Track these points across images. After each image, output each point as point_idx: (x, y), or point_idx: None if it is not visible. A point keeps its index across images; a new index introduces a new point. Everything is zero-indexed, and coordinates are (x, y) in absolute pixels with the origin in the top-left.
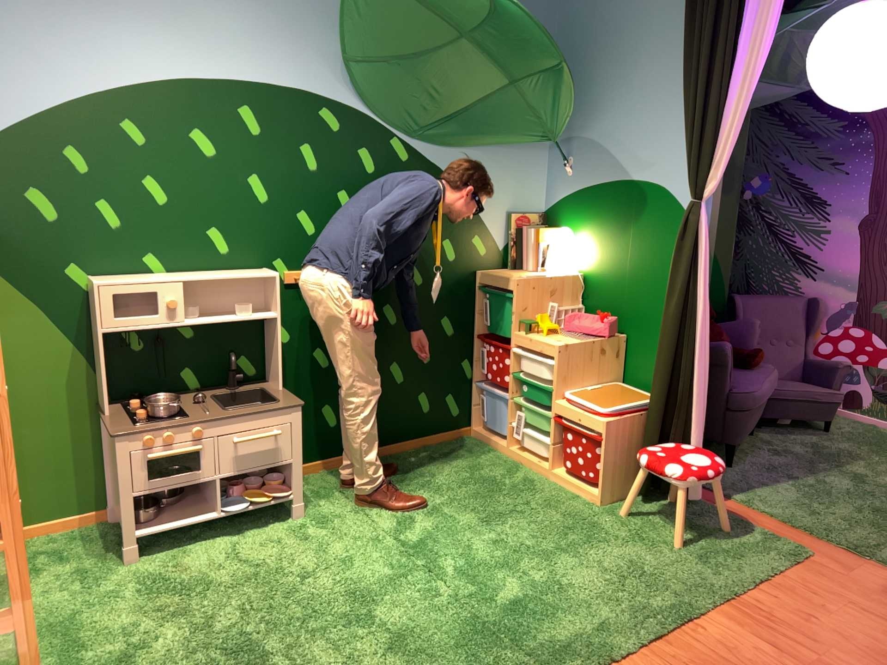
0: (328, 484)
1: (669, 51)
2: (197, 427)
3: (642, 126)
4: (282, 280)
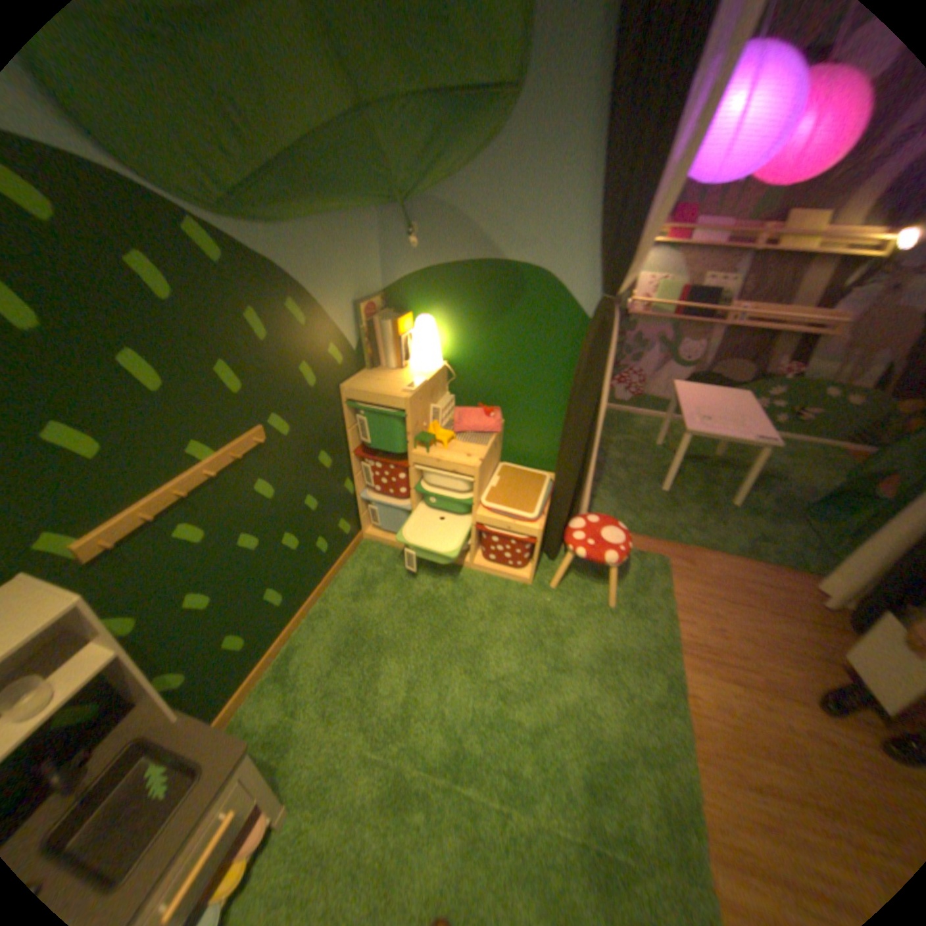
0: (271, 712)
1: (563, 82)
2: None
3: (520, 192)
4: (77, 559)
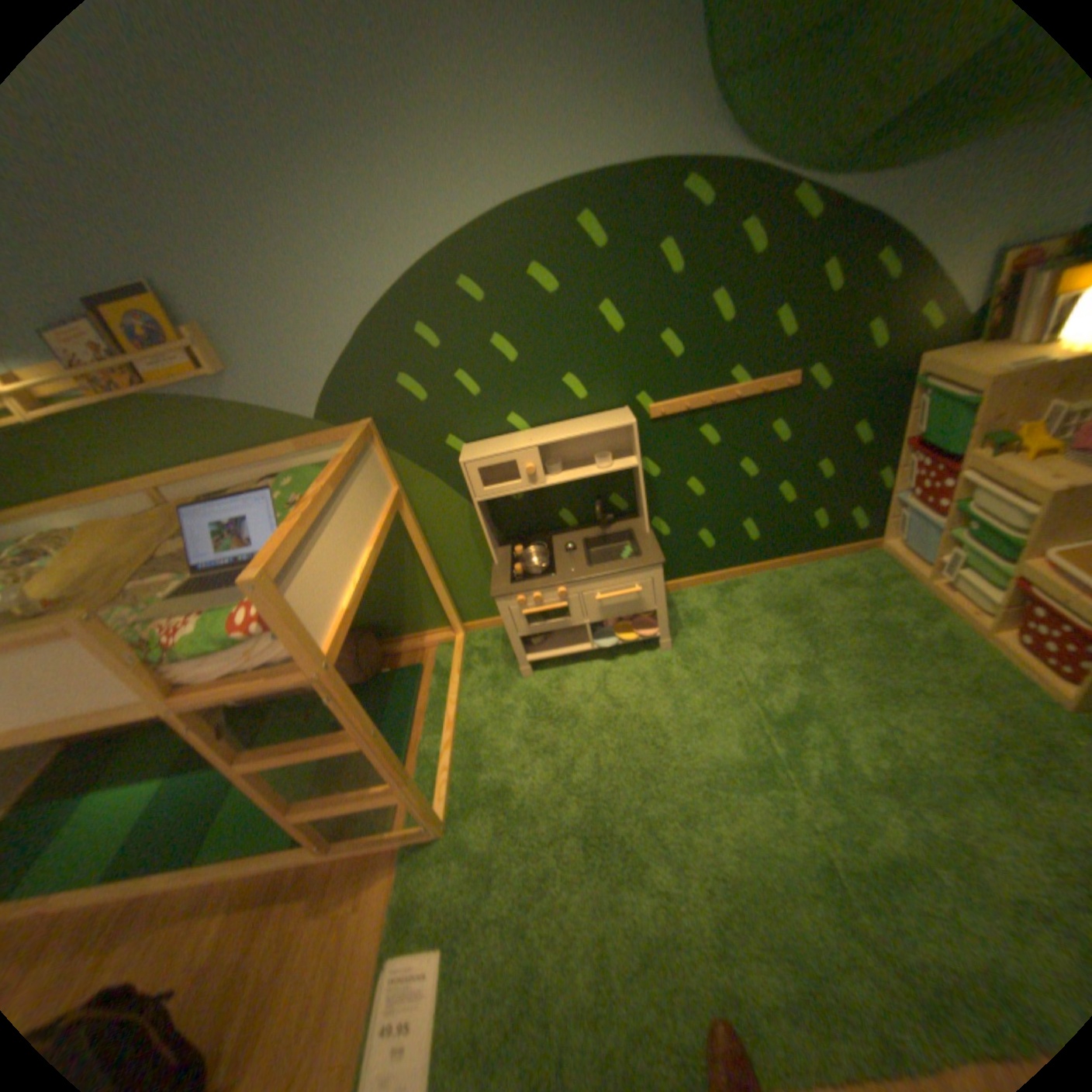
0: (702, 604)
1: None
2: (560, 588)
3: None
4: (647, 416)
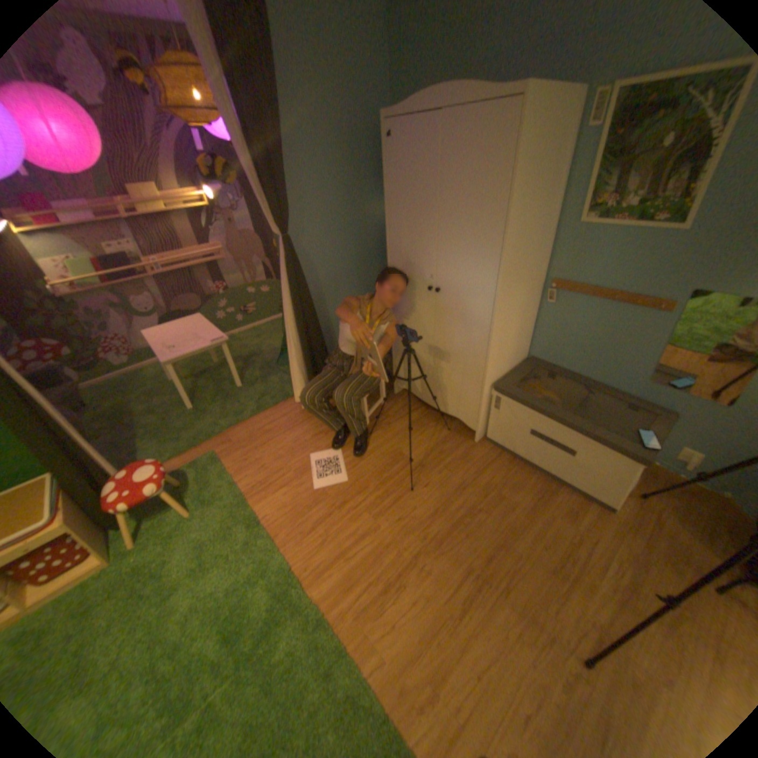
0: None
1: None
2: None
3: None
4: None
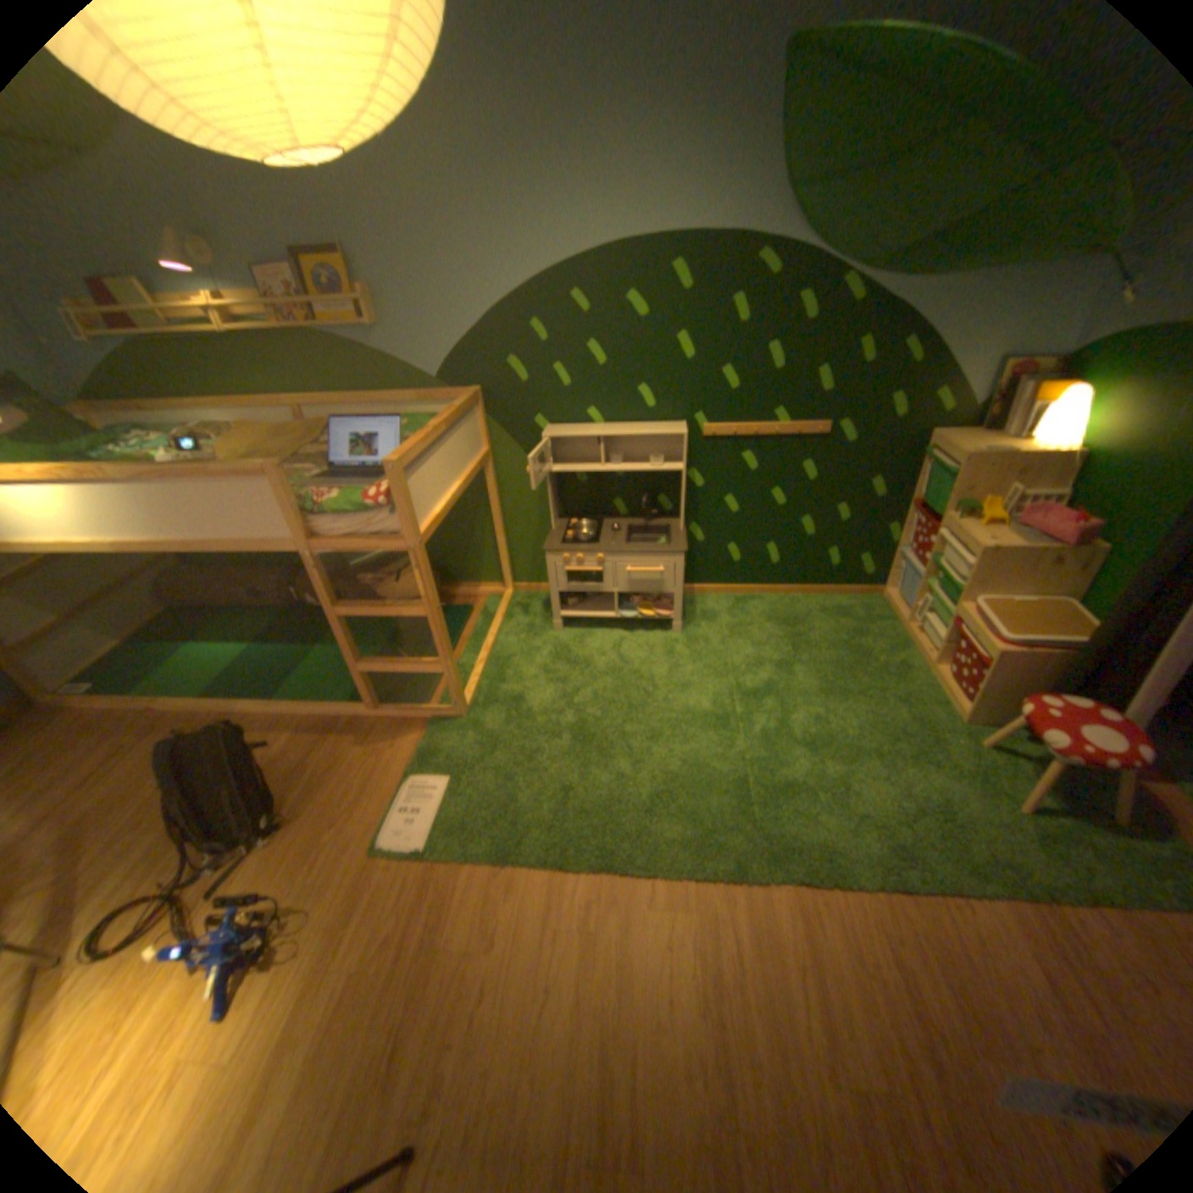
0: (718, 608)
1: None
2: (599, 556)
3: None
4: (700, 434)
